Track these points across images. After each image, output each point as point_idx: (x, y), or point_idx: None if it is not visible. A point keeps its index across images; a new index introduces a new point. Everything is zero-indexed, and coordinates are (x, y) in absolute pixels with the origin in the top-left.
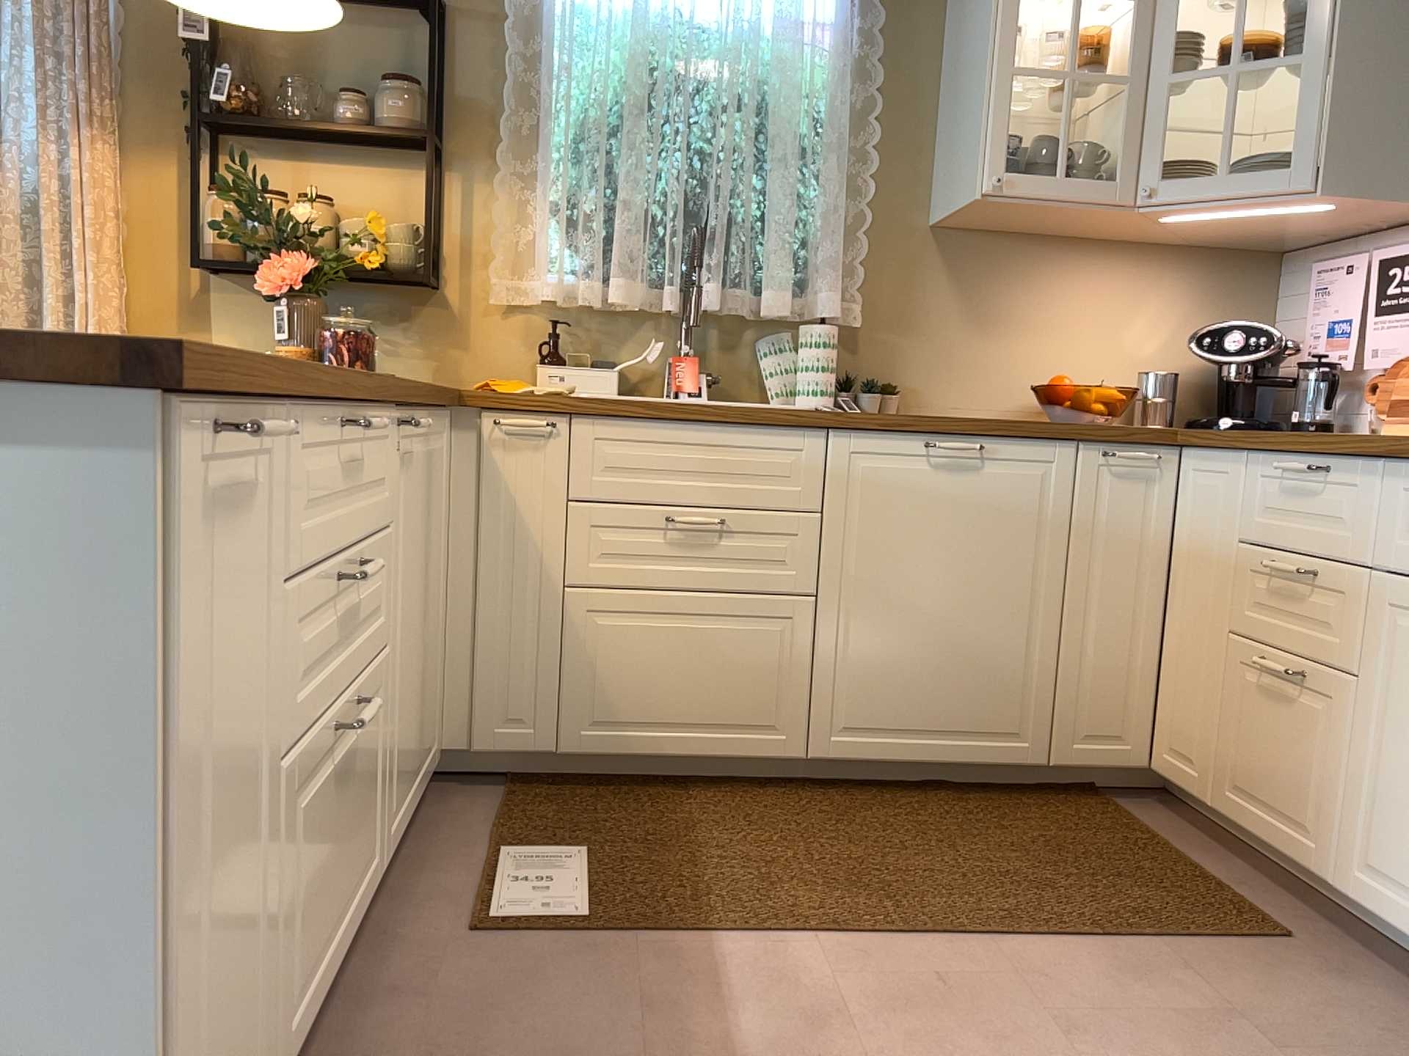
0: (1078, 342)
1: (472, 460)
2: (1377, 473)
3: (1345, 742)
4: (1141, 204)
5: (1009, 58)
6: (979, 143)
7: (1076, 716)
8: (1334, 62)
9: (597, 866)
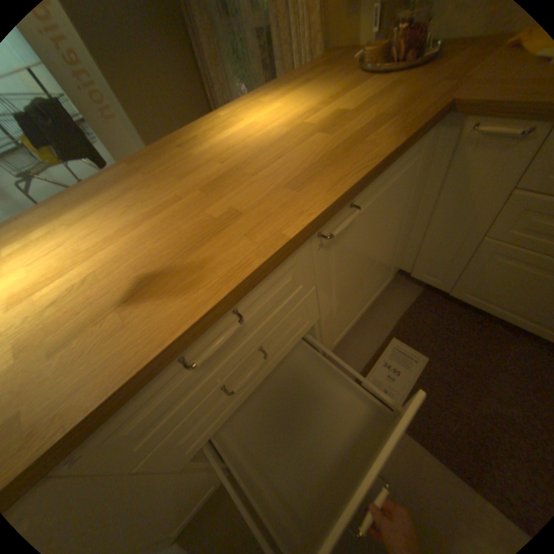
0: None
1: (452, 148)
2: None
3: None
4: None
5: None
6: None
7: None
8: None
9: (428, 376)
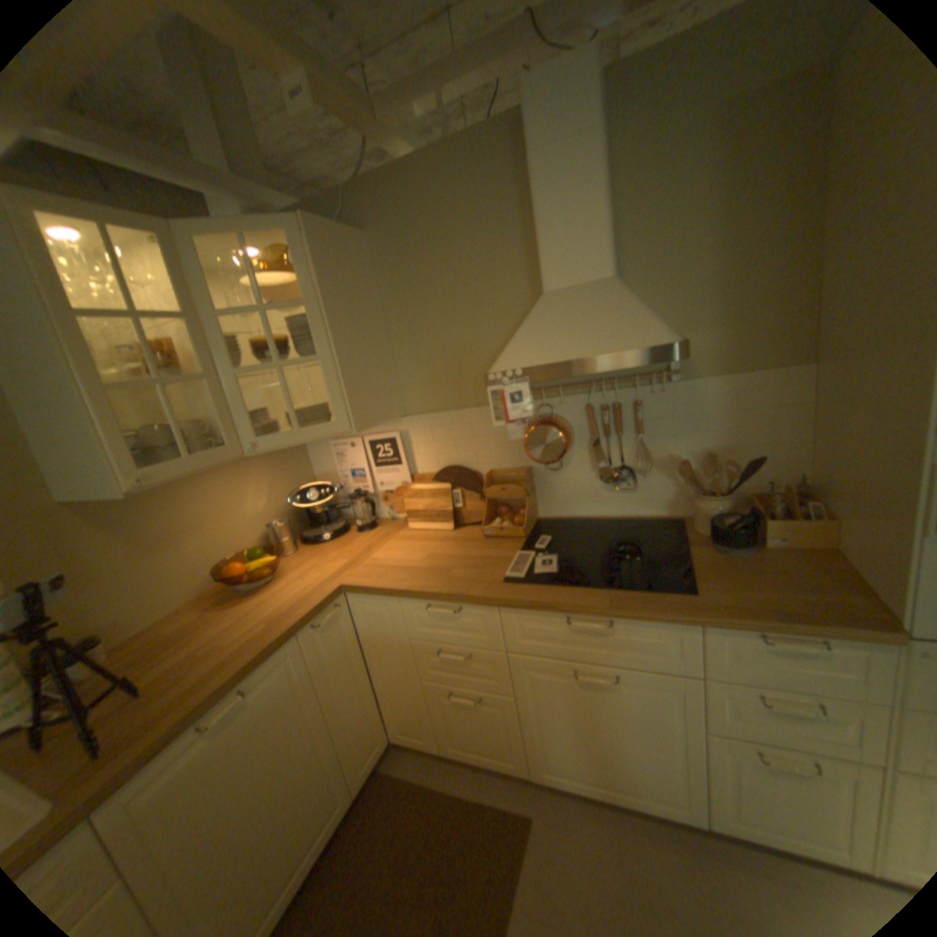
0: (219, 526)
1: None
2: (494, 609)
3: (516, 724)
4: (247, 454)
5: (91, 377)
6: (94, 453)
7: (354, 763)
8: (335, 359)
9: None
